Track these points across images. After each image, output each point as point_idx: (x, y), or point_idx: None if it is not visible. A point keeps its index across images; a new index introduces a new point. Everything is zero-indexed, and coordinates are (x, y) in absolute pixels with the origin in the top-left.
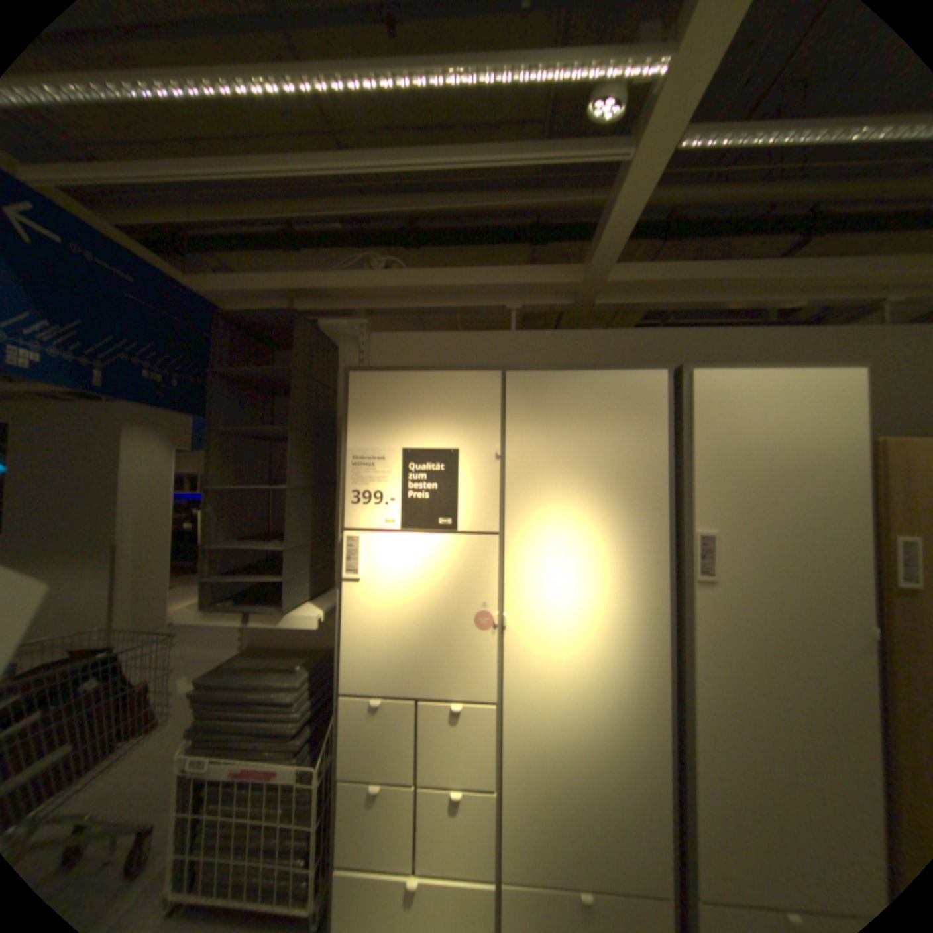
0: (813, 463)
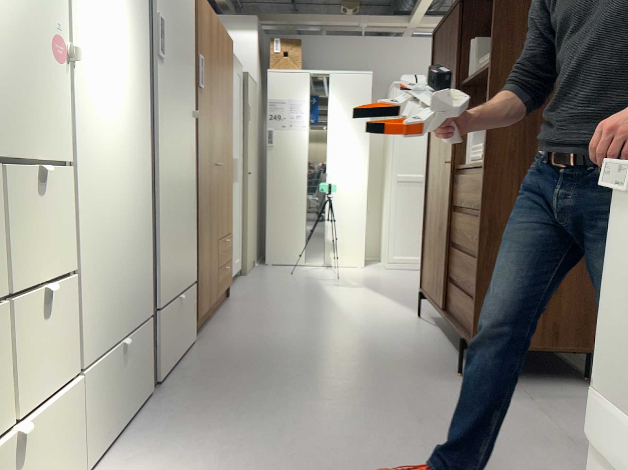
0: None
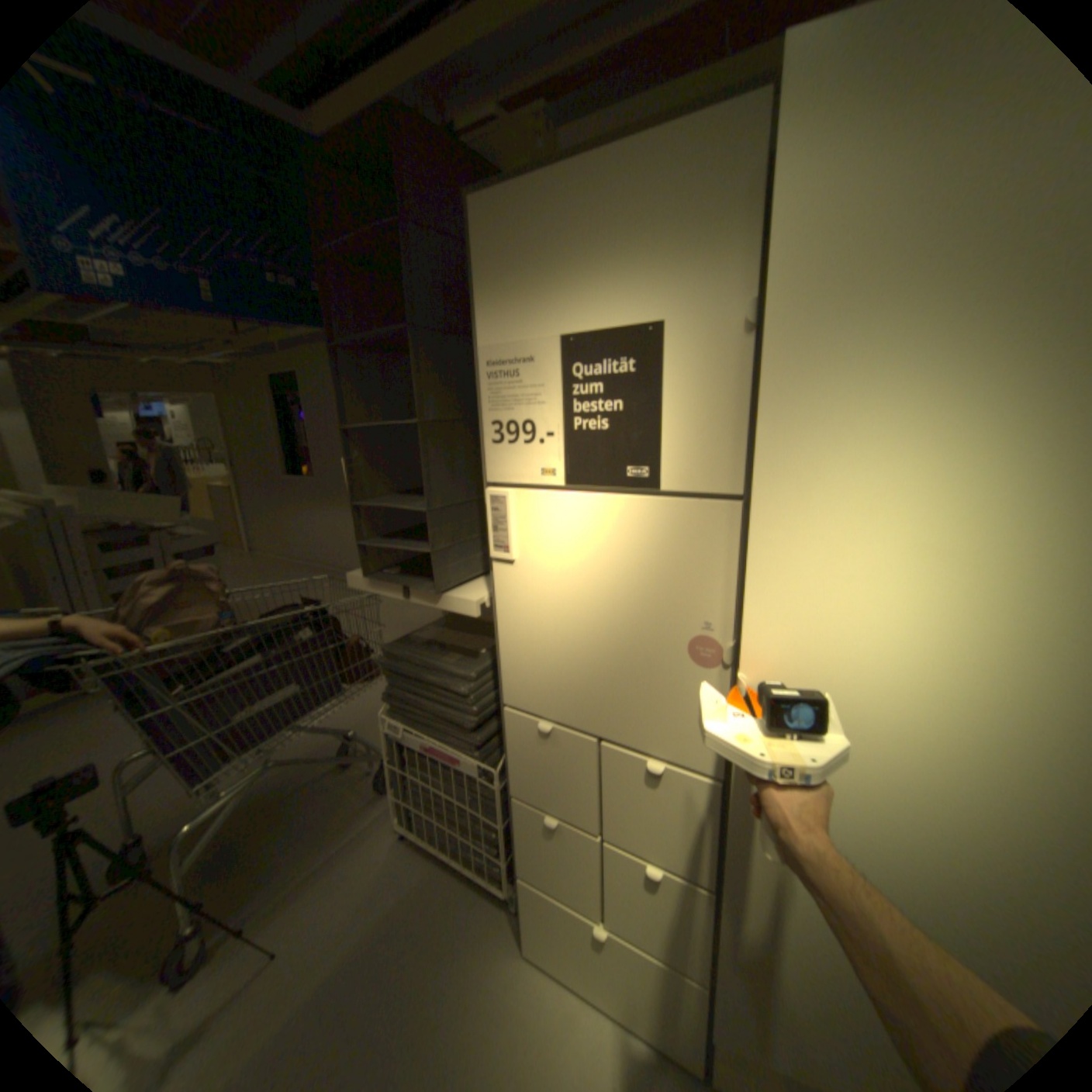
0: None
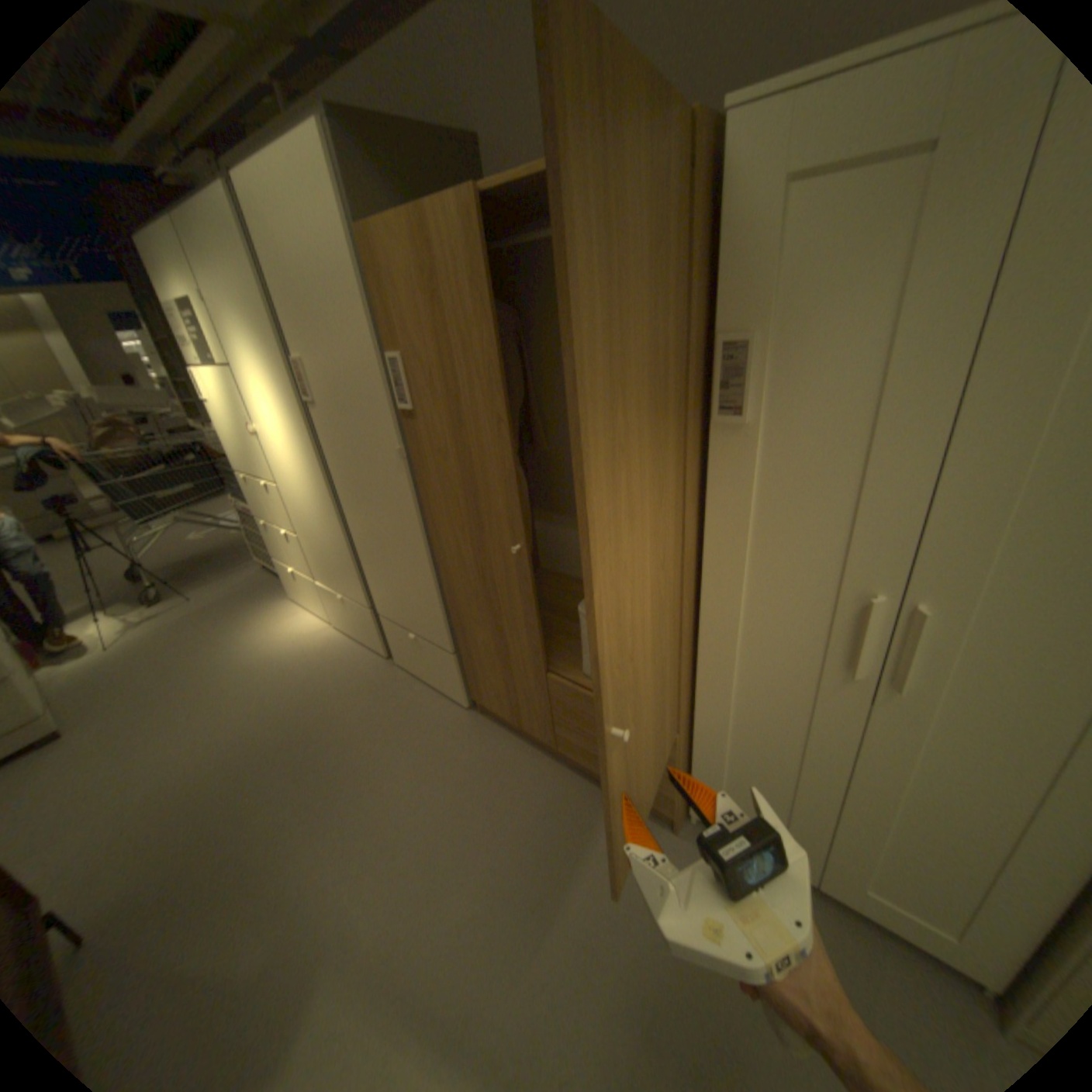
0: (320, 273)
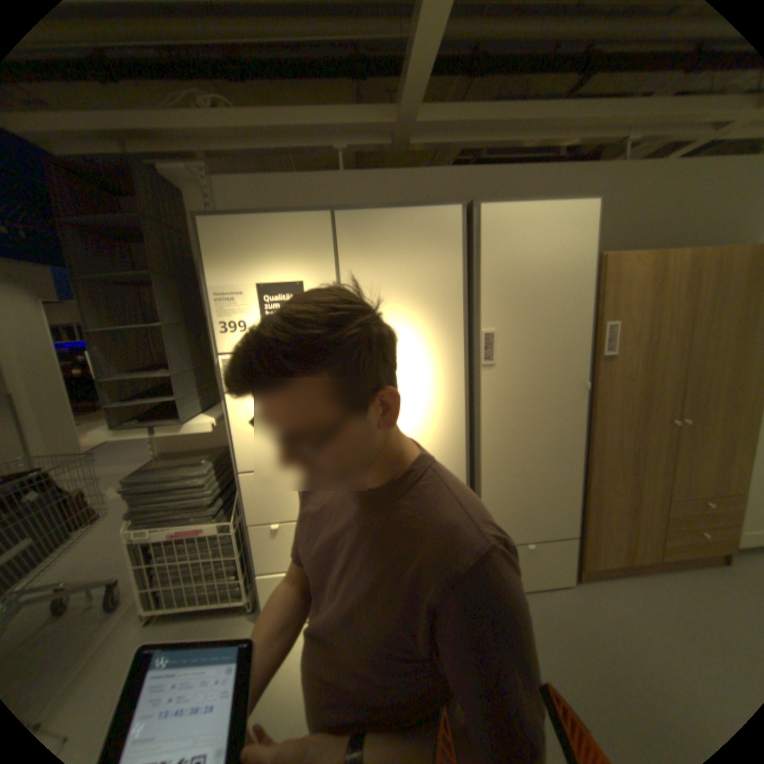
0: (560, 274)
